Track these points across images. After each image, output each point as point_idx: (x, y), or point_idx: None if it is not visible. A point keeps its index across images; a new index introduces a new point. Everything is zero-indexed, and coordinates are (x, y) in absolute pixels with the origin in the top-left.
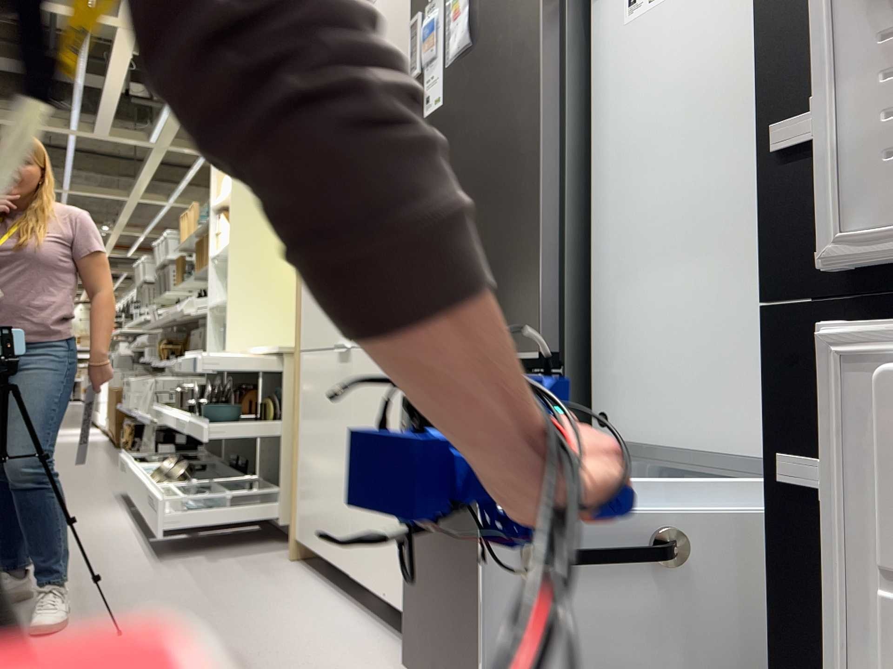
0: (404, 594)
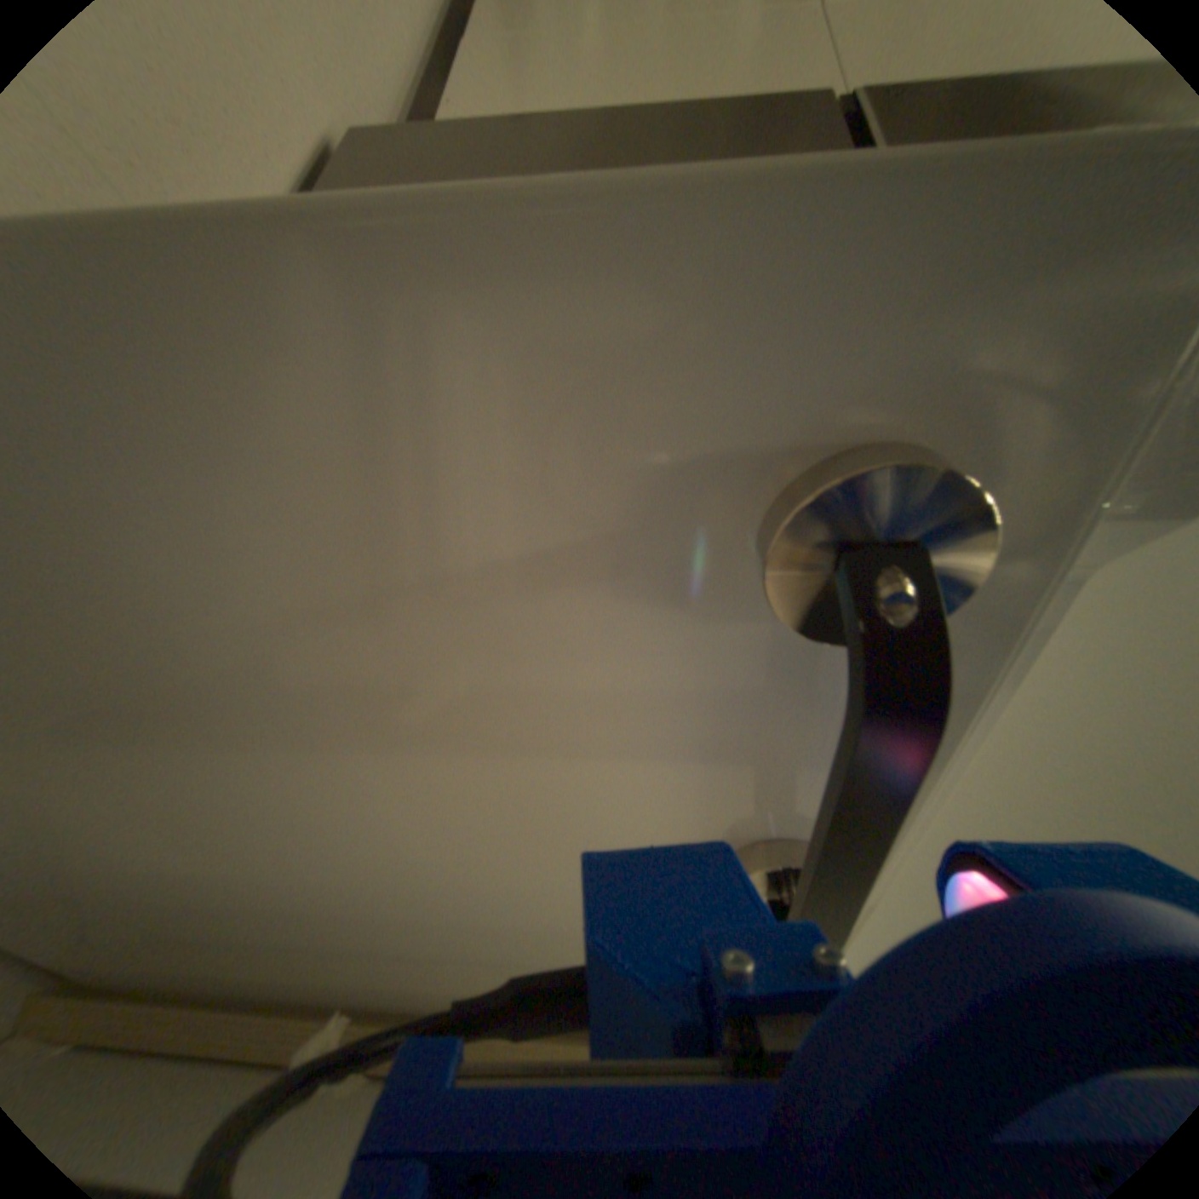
0: (456, 143)
